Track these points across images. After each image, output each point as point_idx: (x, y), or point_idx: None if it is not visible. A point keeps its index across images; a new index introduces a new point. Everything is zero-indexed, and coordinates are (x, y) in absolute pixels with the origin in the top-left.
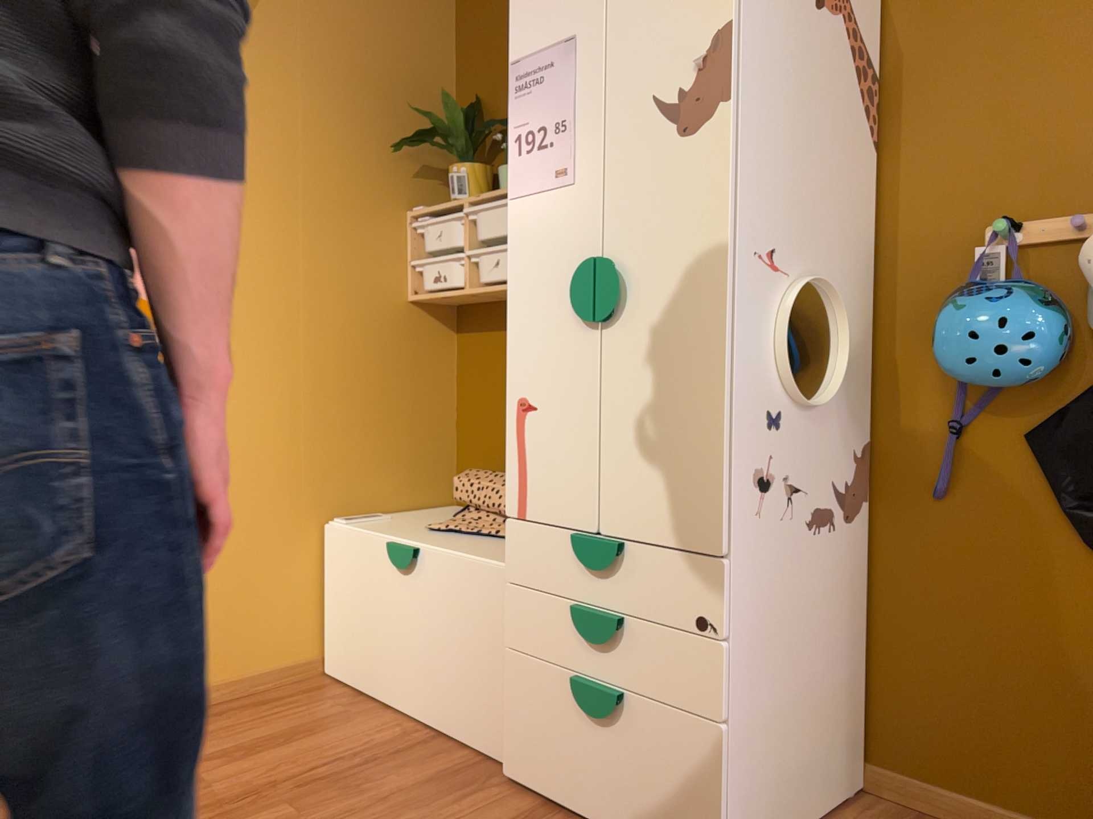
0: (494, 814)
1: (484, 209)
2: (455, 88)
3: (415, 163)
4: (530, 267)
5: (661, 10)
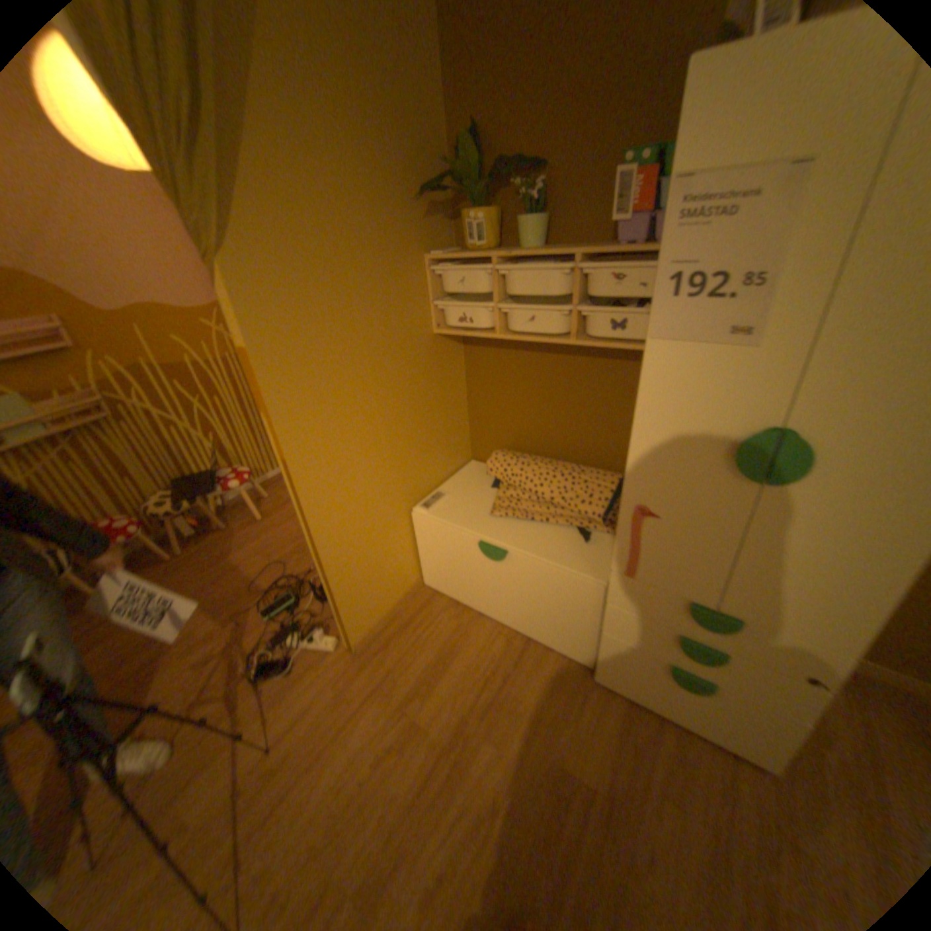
0: (608, 718)
1: (517, 268)
2: (442, 105)
3: (423, 203)
4: (670, 409)
5: None
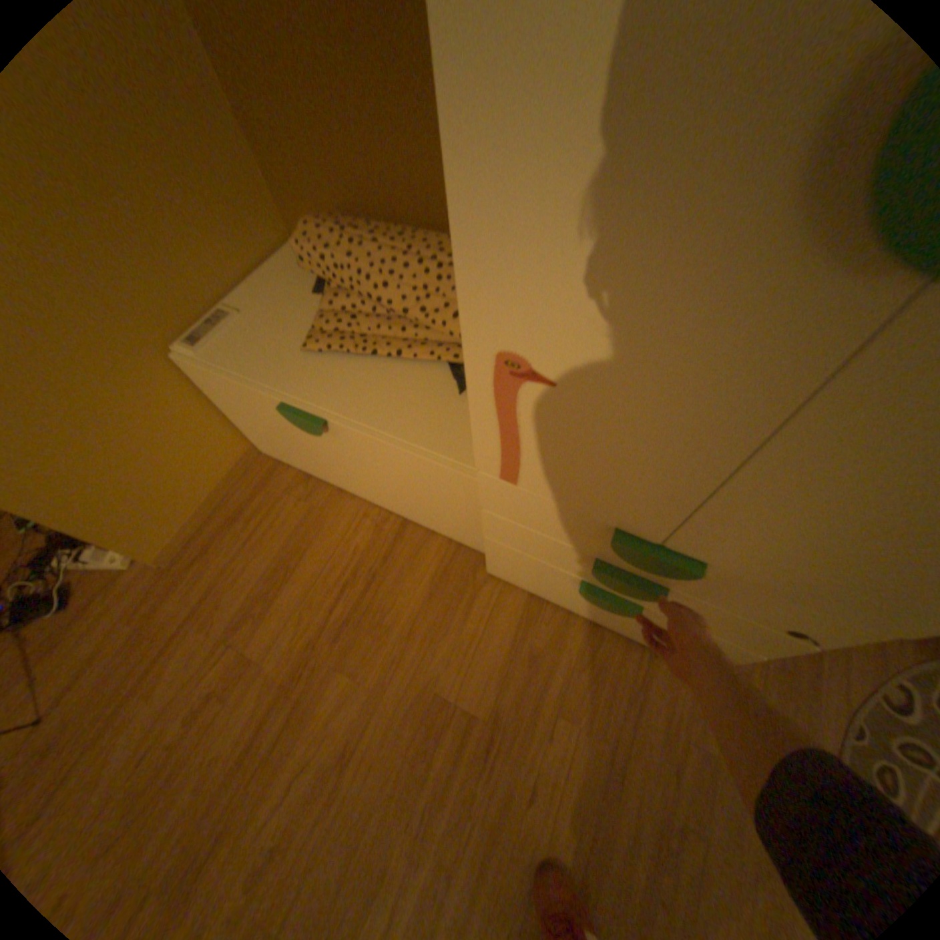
0: (501, 620)
1: None
2: None
3: None
4: None
5: None
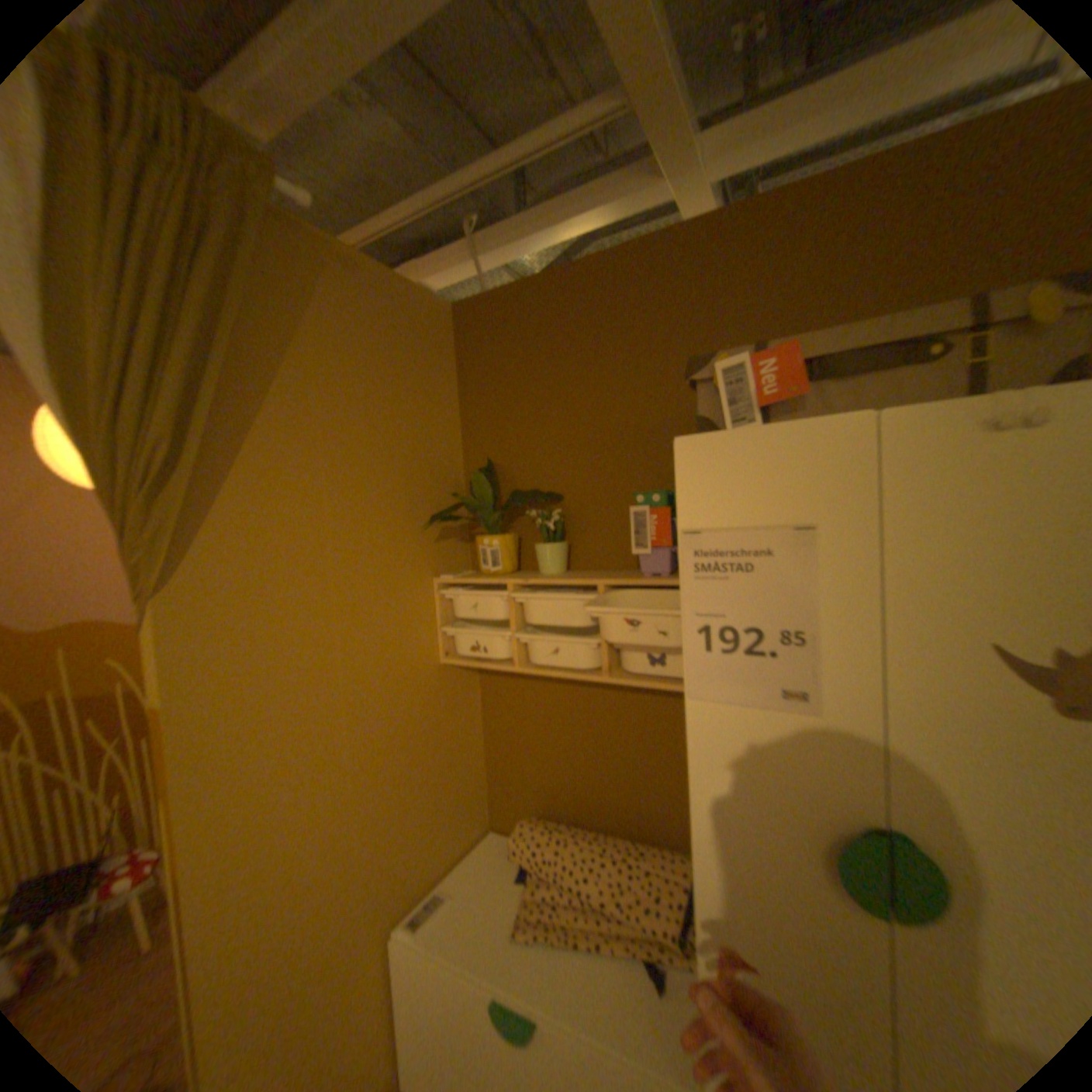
0: None
1: (536, 595)
2: (462, 446)
3: (436, 527)
4: (734, 792)
5: (1006, 527)
